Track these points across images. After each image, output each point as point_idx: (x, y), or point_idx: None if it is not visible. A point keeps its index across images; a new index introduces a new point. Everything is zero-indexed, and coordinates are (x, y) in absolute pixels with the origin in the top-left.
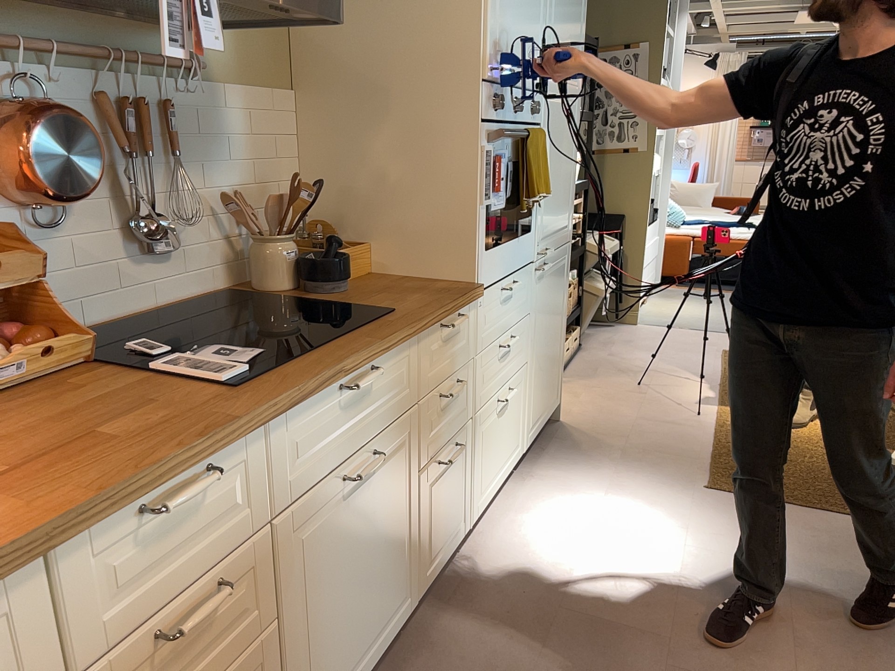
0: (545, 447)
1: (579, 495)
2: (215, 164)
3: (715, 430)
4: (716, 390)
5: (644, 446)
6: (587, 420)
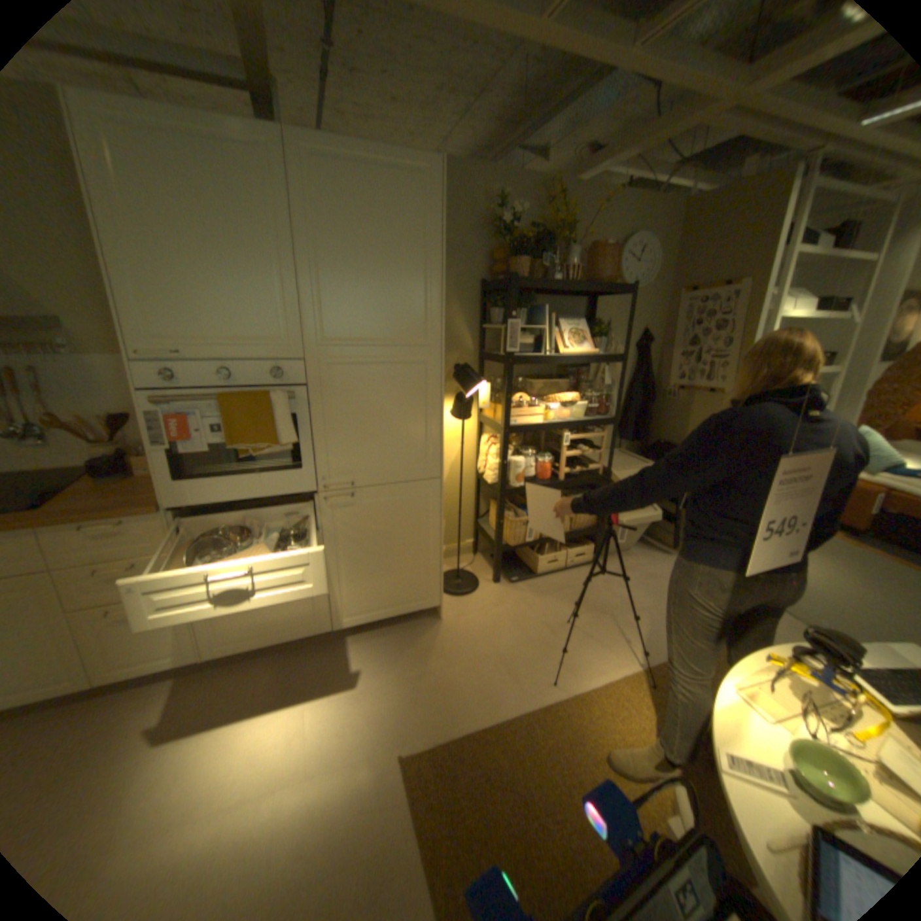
0: (385, 636)
1: (320, 690)
2: (81, 398)
3: (534, 715)
4: (633, 675)
5: (444, 685)
6: (457, 633)
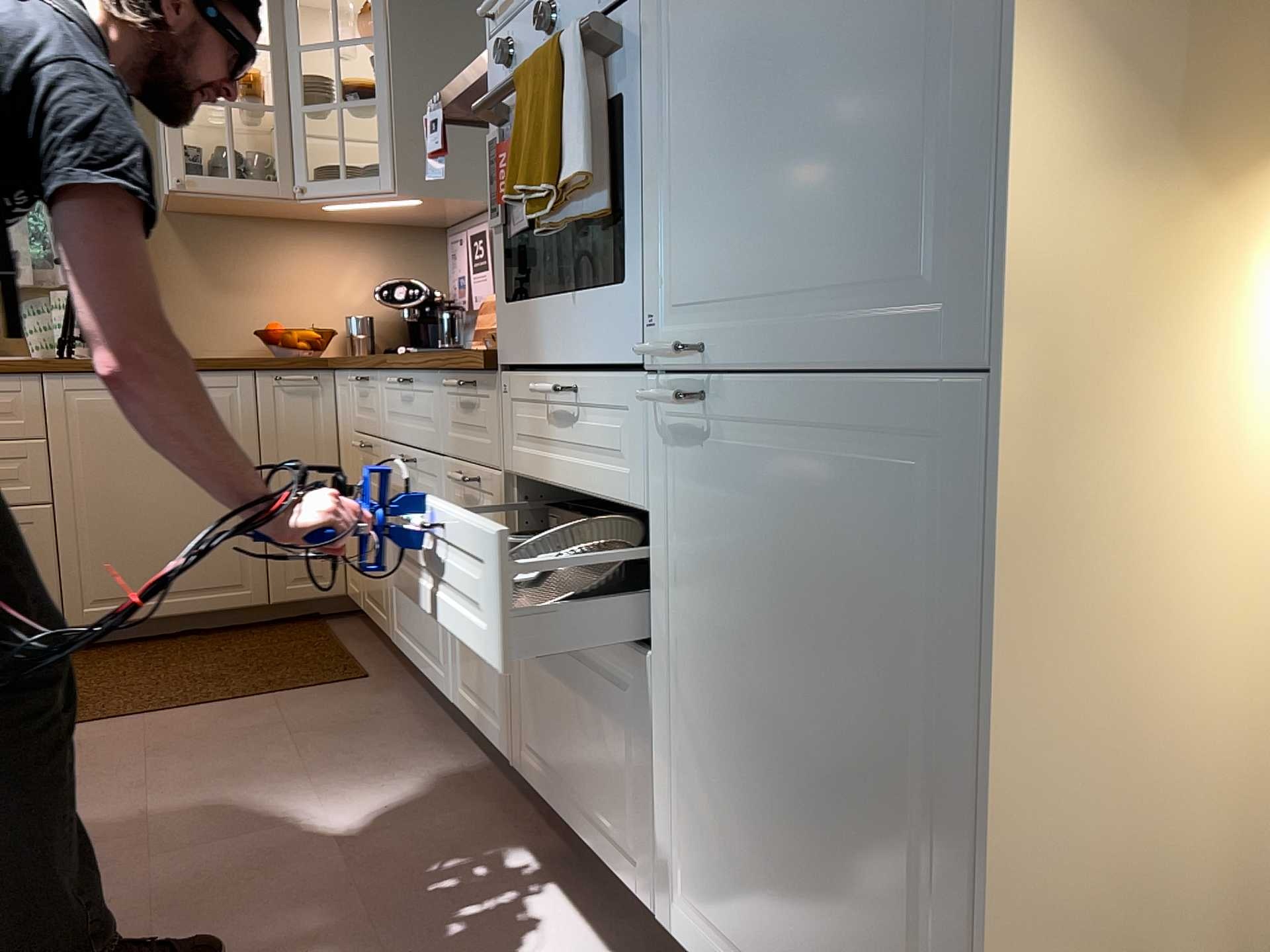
0: None
1: None
2: None
3: None
4: None
5: None
6: None
